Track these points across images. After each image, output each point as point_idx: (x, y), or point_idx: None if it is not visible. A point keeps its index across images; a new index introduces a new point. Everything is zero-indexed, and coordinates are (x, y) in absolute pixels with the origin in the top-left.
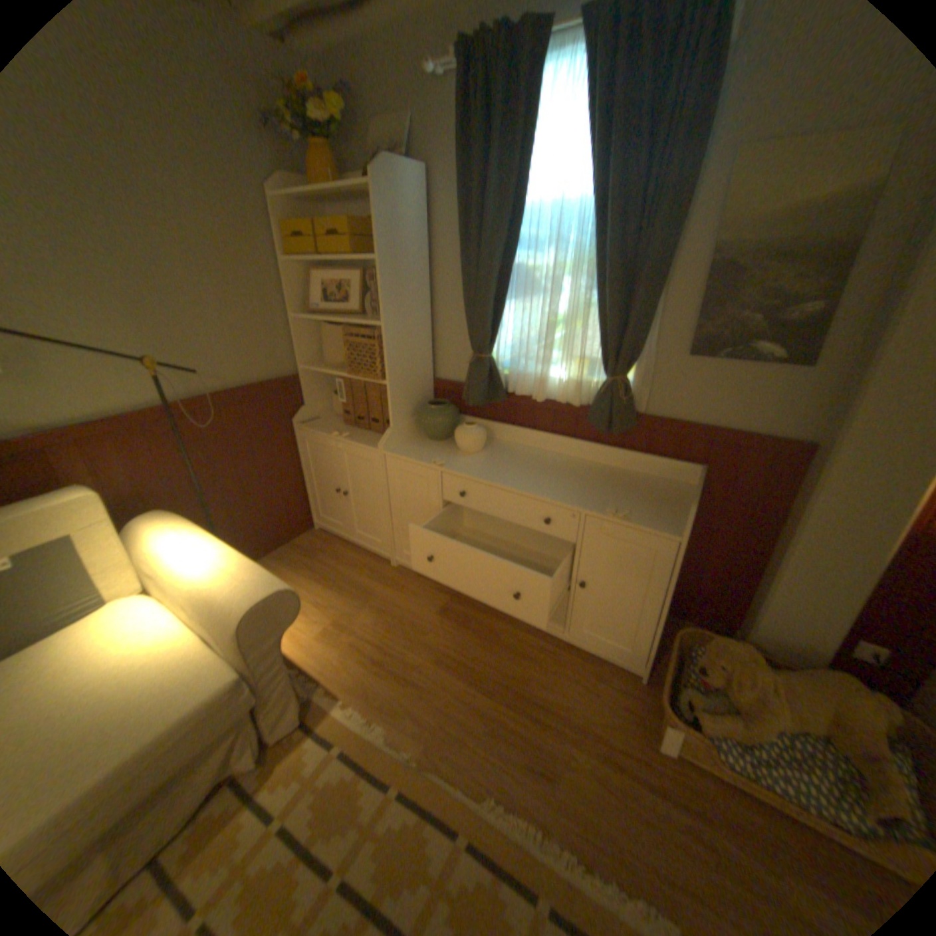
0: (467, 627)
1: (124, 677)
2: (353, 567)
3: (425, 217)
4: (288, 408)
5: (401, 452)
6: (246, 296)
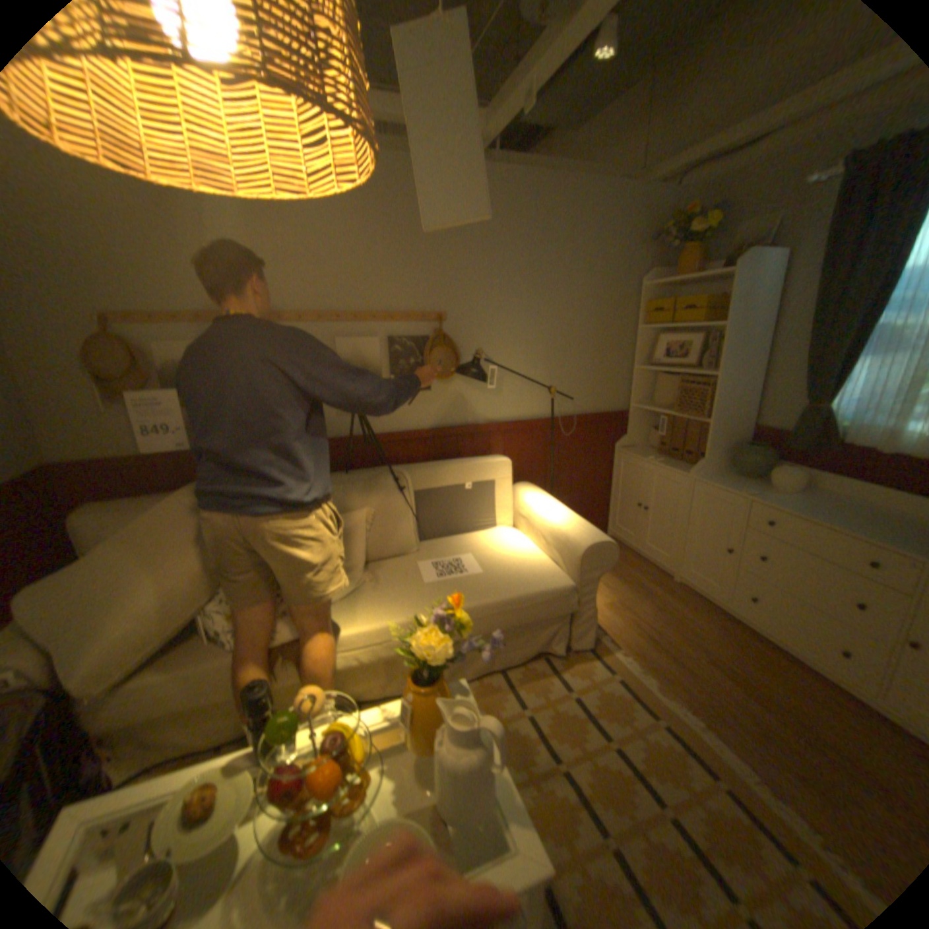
0: (748, 652)
1: (513, 562)
2: (638, 571)
3: (778, 289)
4: (614, 434)
5: (711, 480)
6: (609, 353)
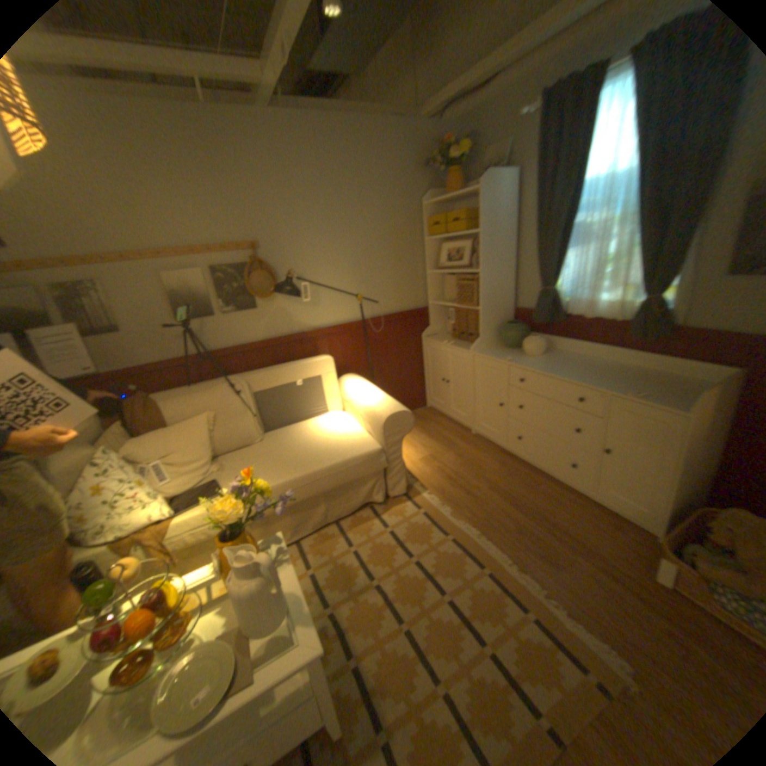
0: (516, 476)
1: (335, 438)
2: (446, 430)
3: (514, 201)
4: (419, 327)
5: (483, 353)
6: (404, 263)
